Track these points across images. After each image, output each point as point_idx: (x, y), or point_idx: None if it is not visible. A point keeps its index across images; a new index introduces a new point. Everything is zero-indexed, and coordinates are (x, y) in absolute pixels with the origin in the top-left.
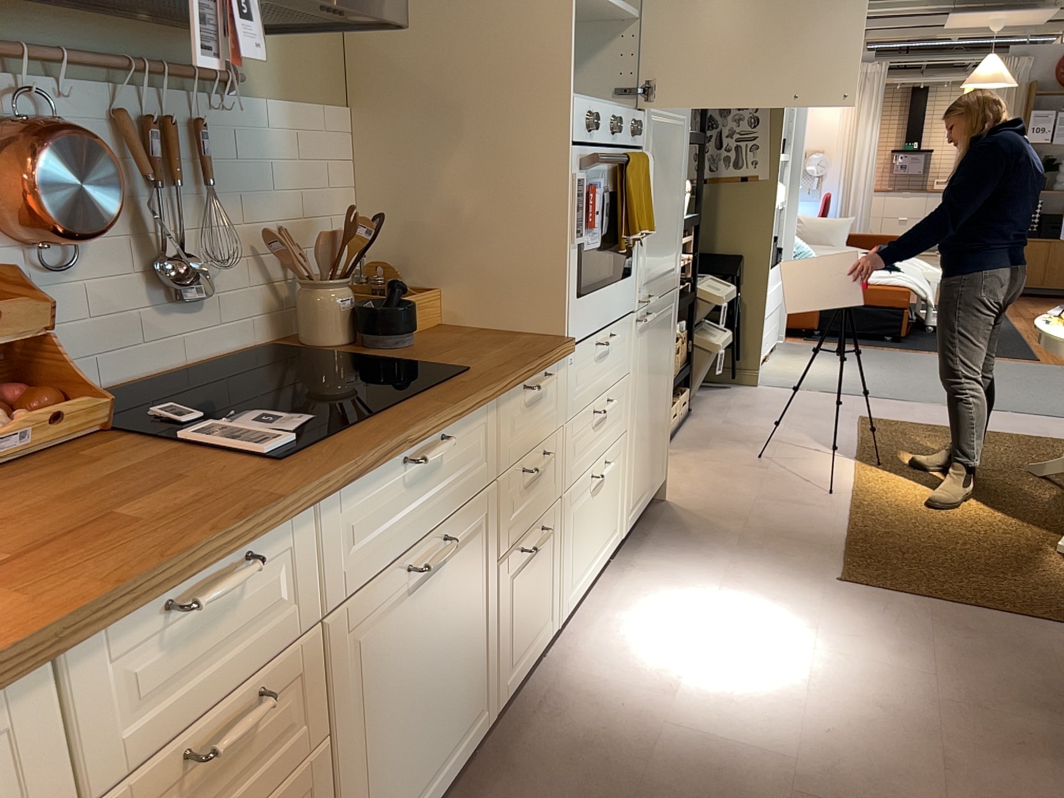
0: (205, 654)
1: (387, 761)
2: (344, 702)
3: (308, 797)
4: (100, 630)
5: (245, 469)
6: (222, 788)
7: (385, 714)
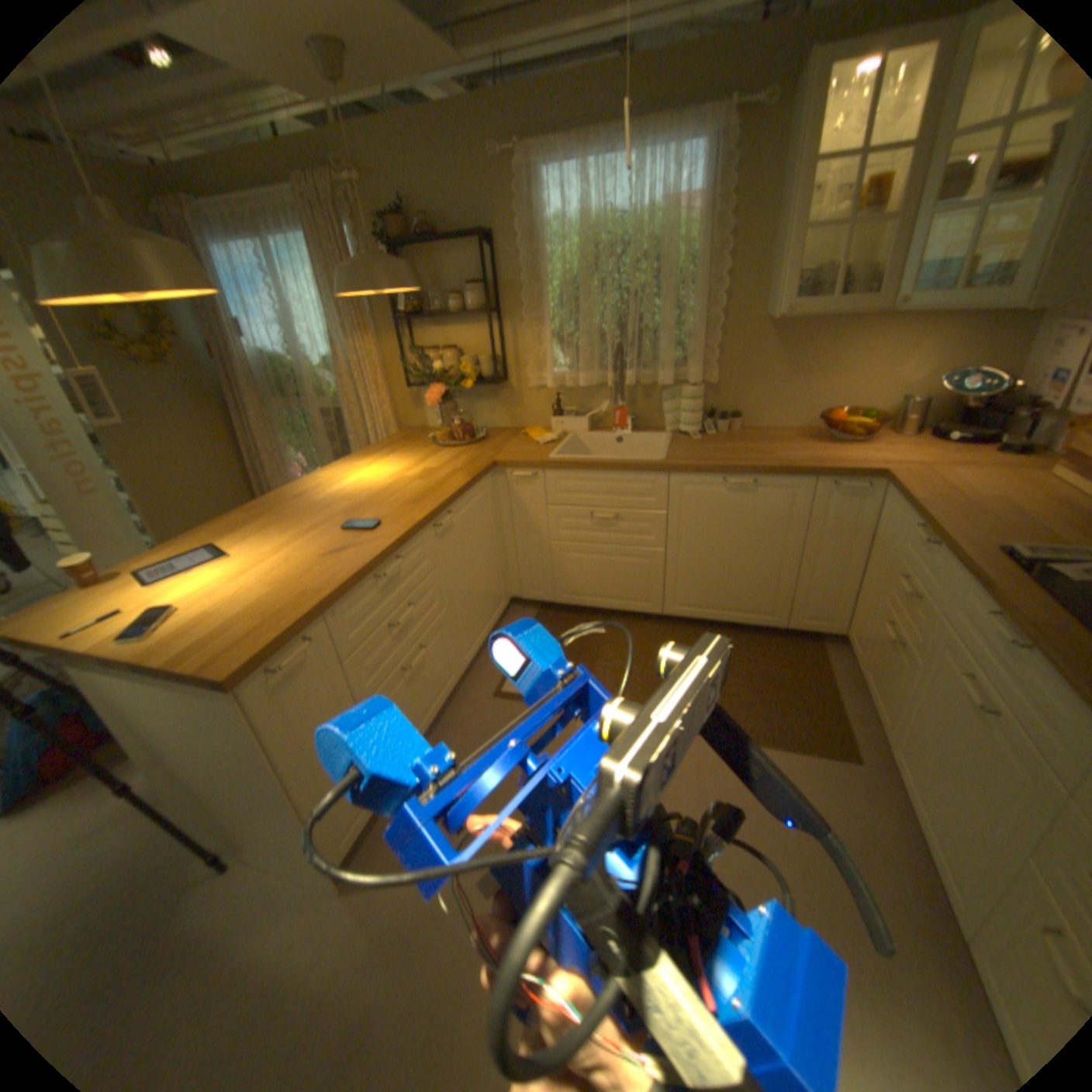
0: (924, 558)
1: (925, 741)
2: (931, 668)
3: (911, 671)
4: (911, 506)
5: (1003, 543)
6: (907, 607)
7: (935, 718)
